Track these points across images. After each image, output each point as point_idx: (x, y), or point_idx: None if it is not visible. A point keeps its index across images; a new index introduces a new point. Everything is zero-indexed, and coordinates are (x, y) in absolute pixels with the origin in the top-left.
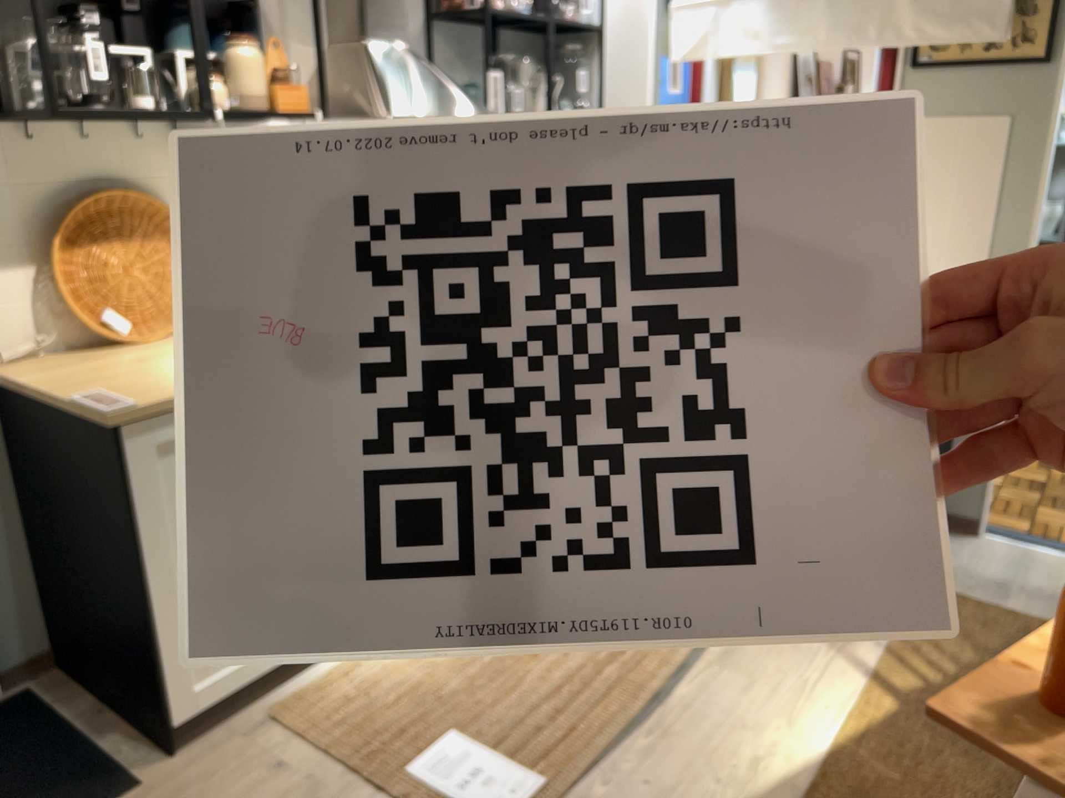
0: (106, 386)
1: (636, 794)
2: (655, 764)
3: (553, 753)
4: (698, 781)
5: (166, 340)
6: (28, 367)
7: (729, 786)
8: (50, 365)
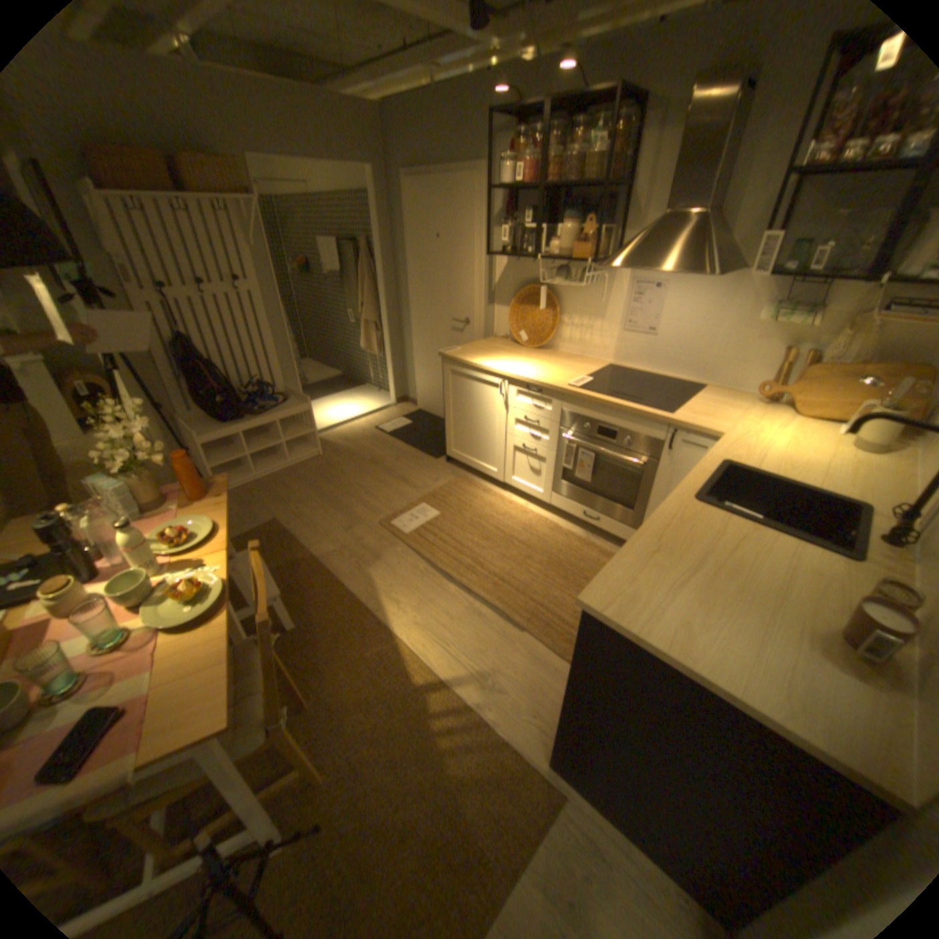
0: (468, 349)
1: (396, 559)
2: (409, 568)
3: (422, 538)
4: (395, 579)
5: (530, 349)
6: (494, 340)
7: (388, 588)
8: (497, 342)
